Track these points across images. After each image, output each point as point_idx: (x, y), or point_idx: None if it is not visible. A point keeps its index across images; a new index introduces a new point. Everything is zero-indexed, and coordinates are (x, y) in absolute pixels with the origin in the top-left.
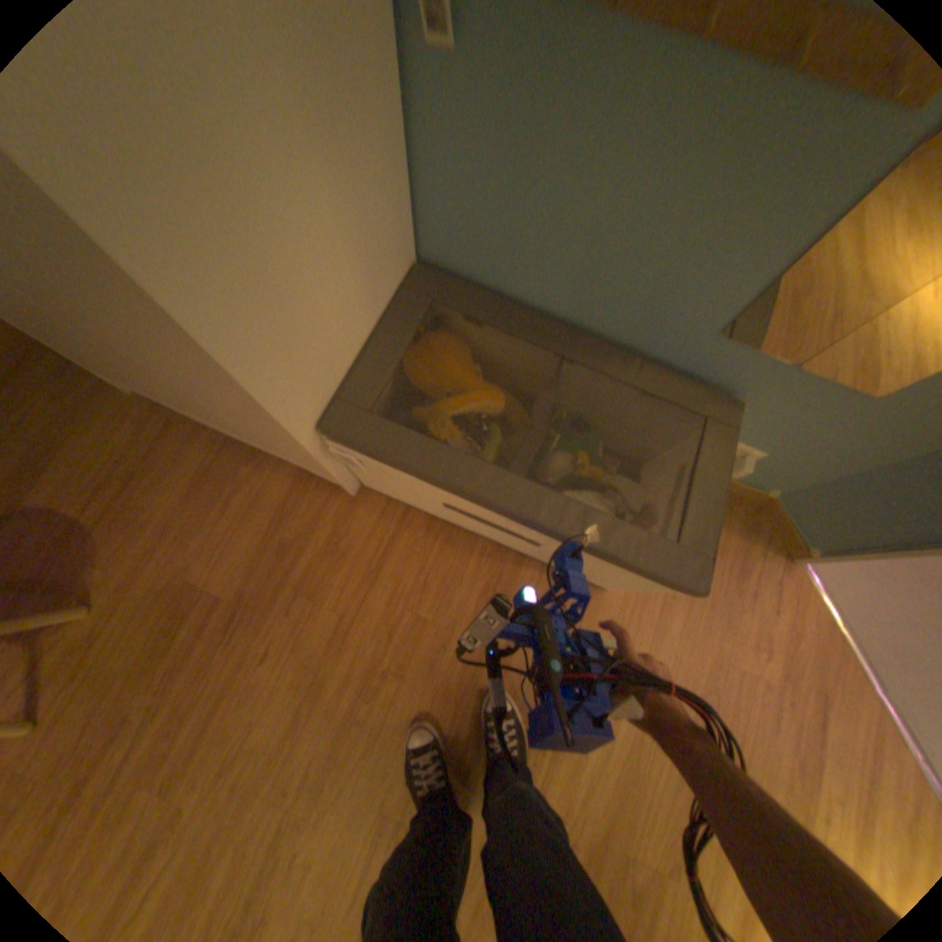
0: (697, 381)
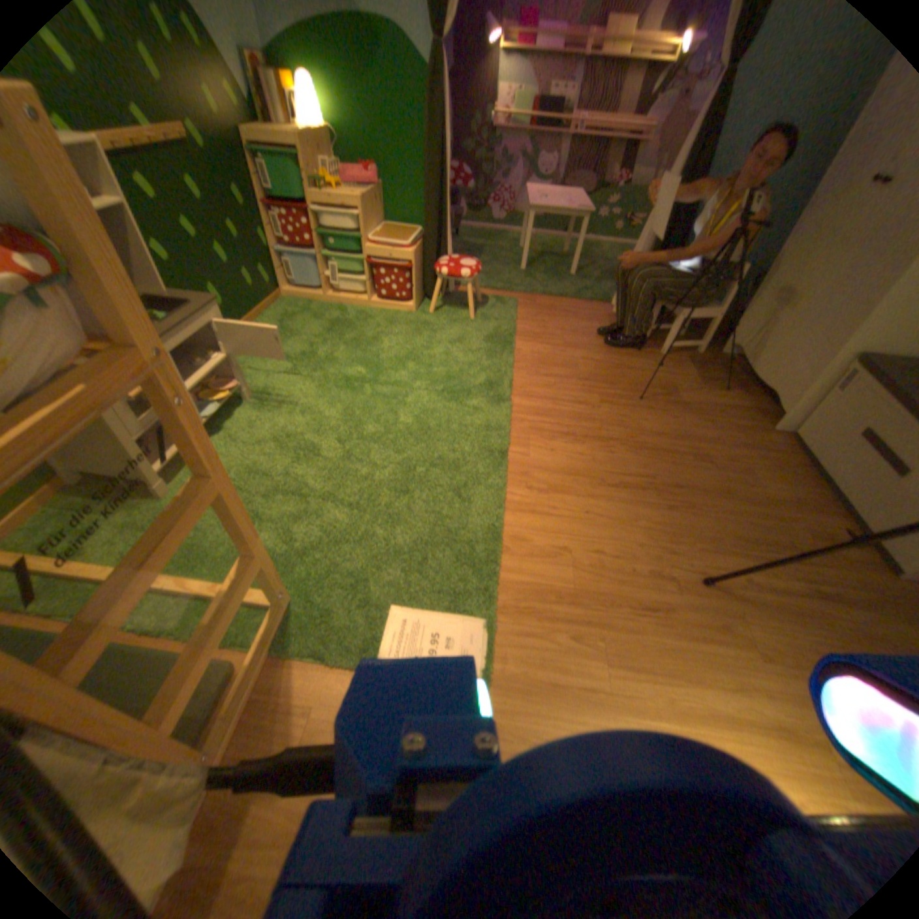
0: None
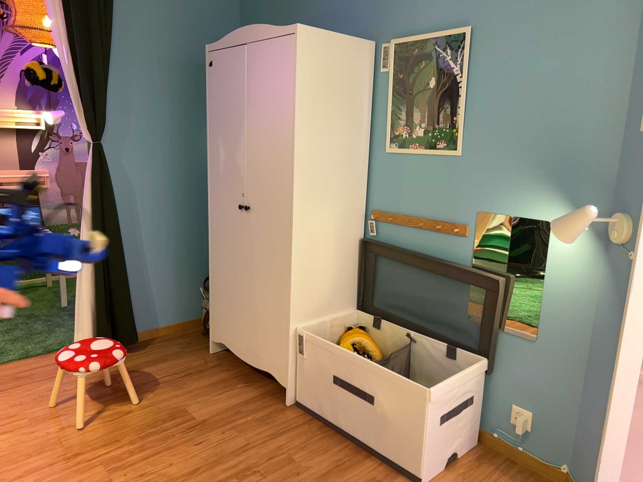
0: (466, 347)
